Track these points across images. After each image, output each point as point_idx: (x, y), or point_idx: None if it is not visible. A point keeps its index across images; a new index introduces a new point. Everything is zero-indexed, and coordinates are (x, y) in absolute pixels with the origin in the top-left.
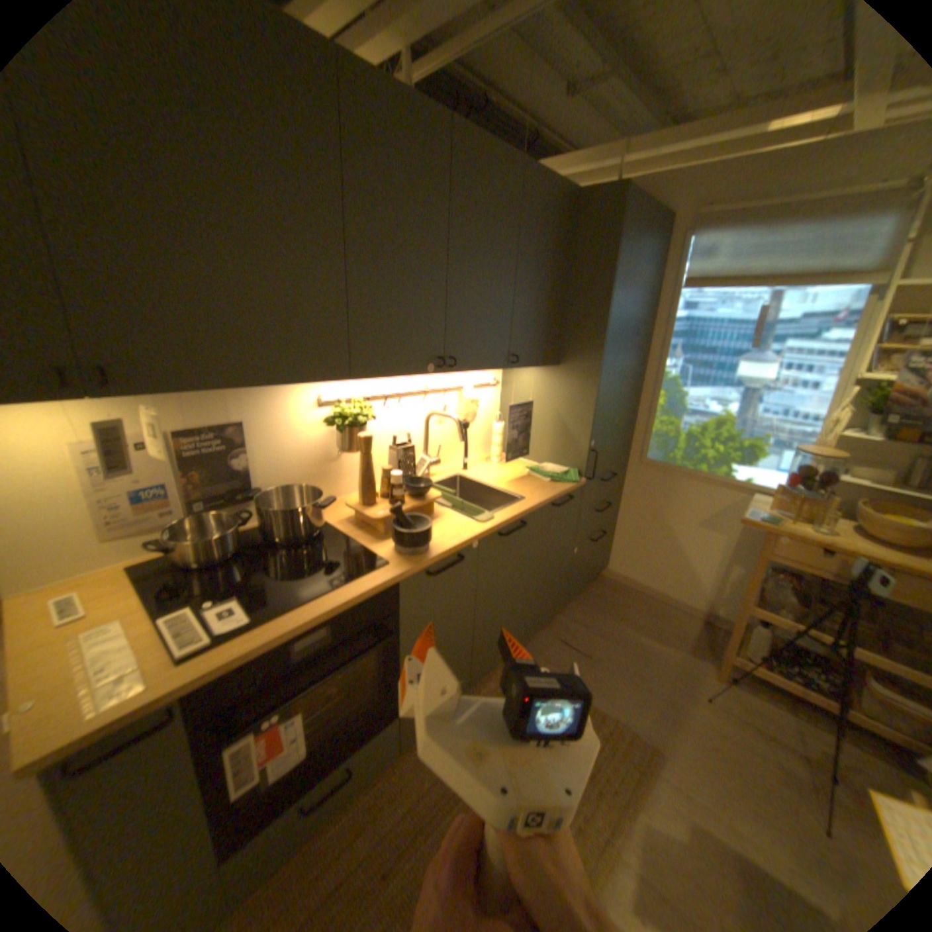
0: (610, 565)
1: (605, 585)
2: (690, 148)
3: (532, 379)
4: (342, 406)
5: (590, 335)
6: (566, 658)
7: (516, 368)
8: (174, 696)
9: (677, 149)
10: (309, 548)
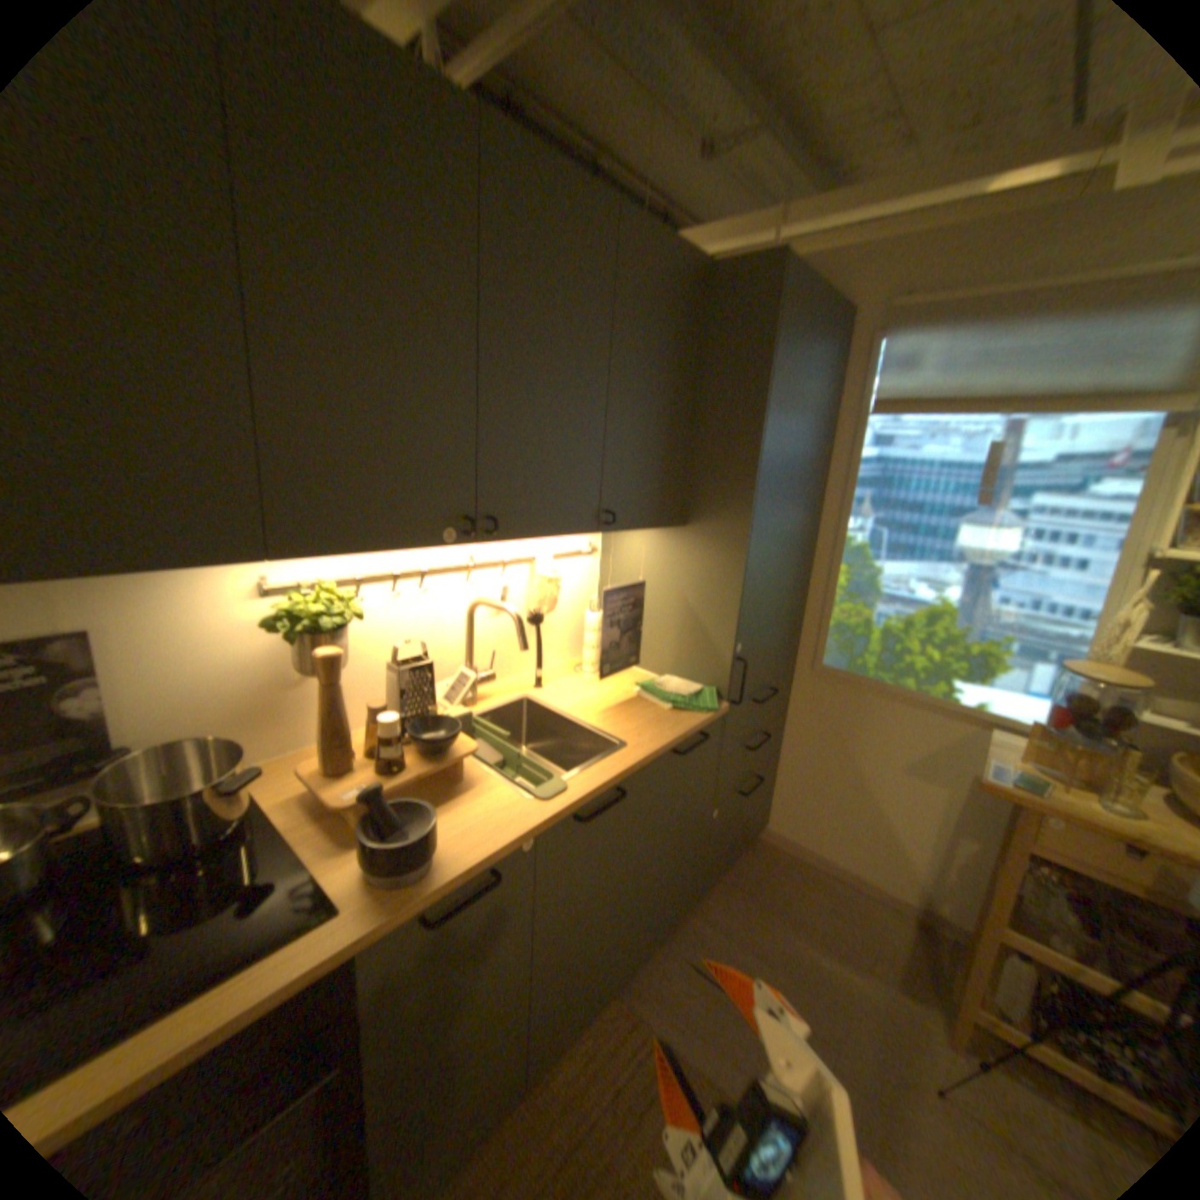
0: (772, 824)
1: (764, 857)
2: (876, 218)
3: (647, 546)
4: (302, 598)
5: (733, 482)
6: (701, 1004)
7: (615, 532)
8: None
9: (856, 219)
10: (202, 871)
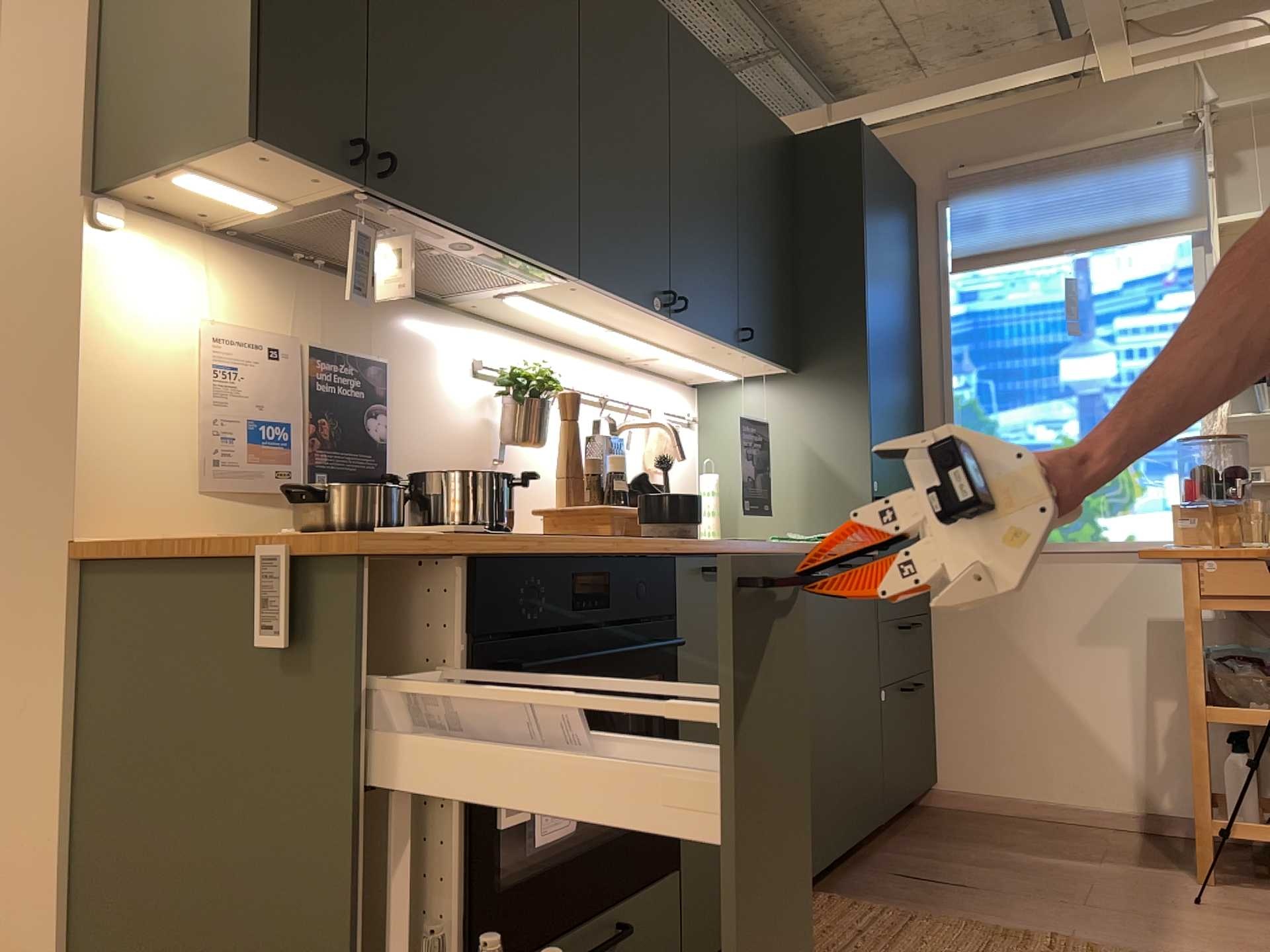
0: (942, 776)
1: (943, 814)
2: (914, 114)
3: (757, 403)
4: (516, 368)
5: (843, 317)
6: (920, 890)
7: (747, 354)
8: (478, 544)
9: (897, 115)
10: None
